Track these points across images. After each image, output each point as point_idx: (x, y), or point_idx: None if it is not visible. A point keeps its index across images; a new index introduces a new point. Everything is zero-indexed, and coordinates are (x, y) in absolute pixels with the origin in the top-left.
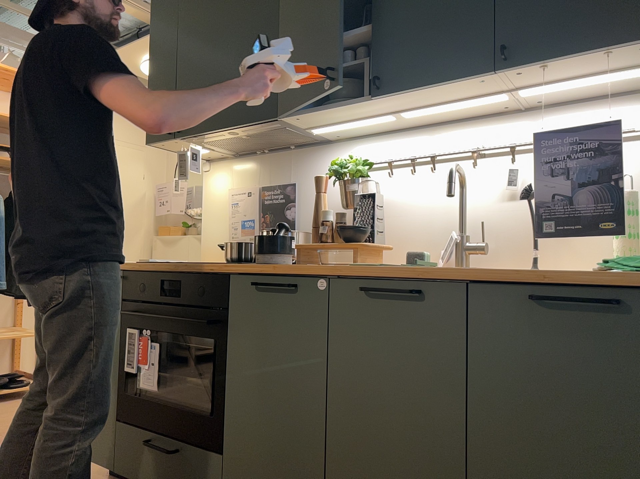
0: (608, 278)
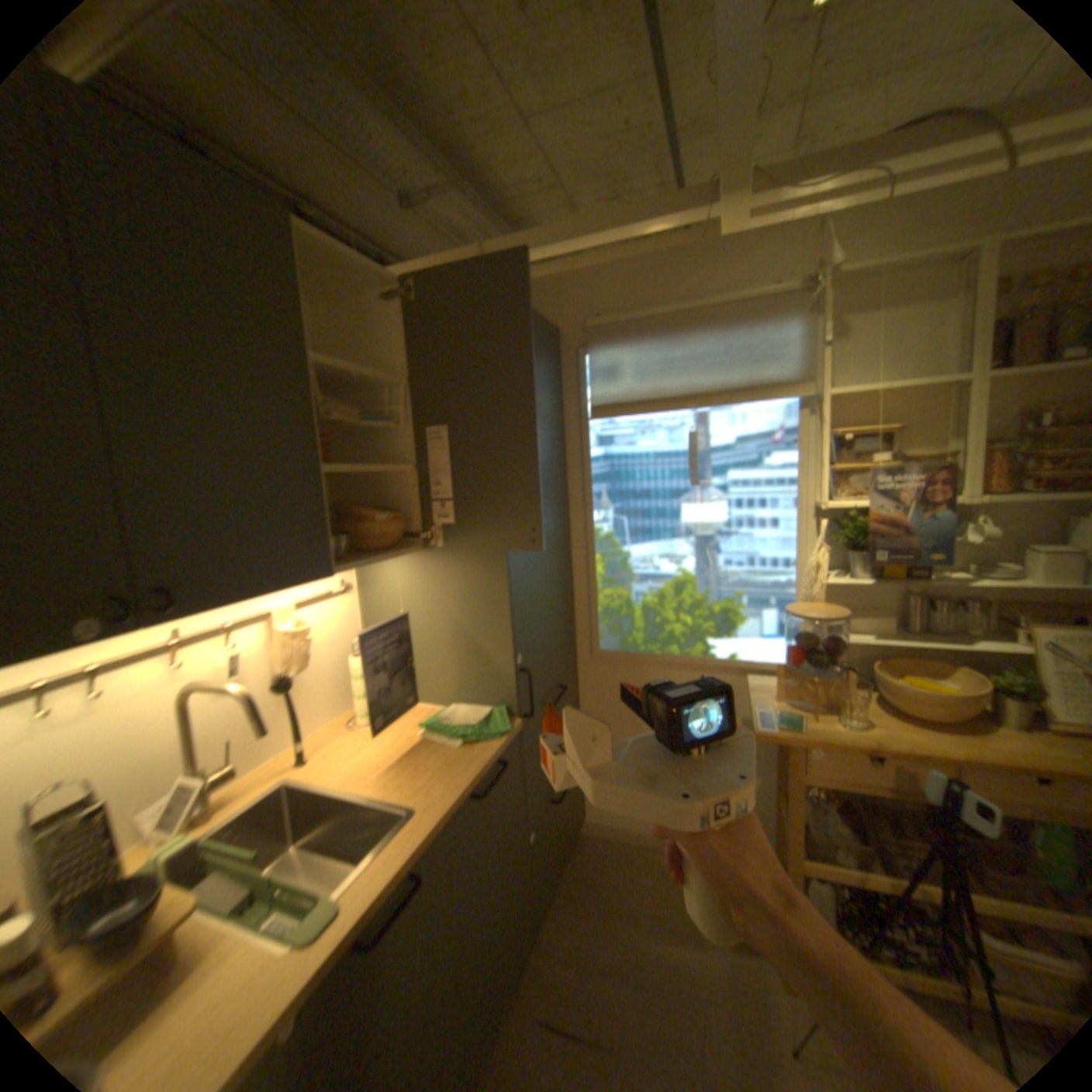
0: (500, 754)
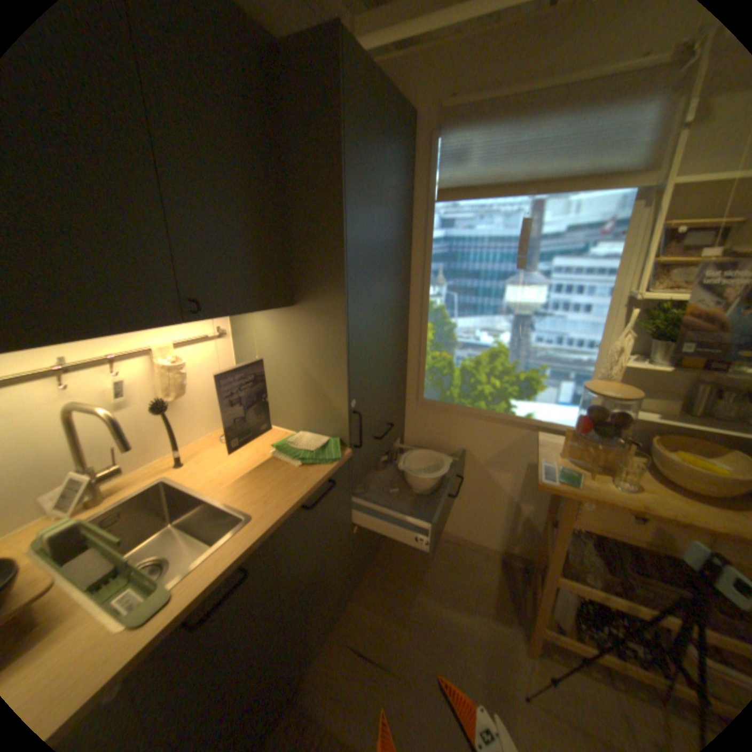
0: (330, 475)
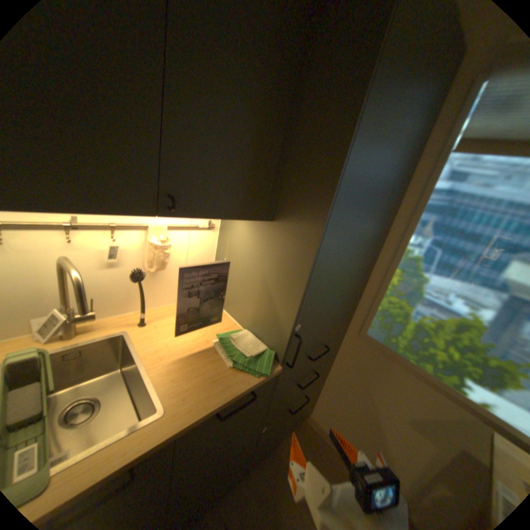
0: (253, 390)
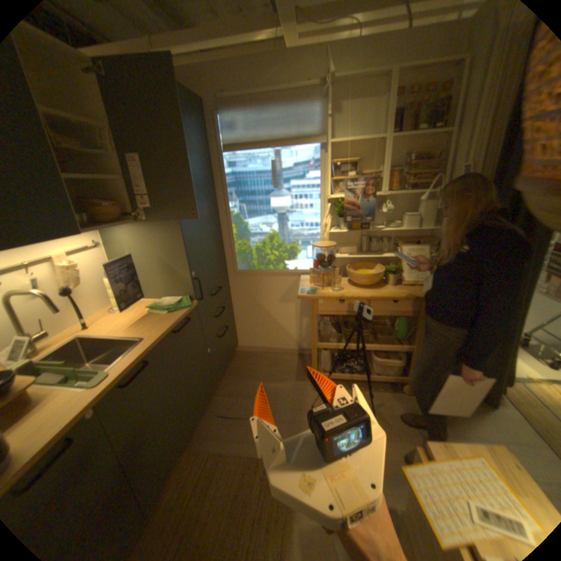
0: (186, 314)
